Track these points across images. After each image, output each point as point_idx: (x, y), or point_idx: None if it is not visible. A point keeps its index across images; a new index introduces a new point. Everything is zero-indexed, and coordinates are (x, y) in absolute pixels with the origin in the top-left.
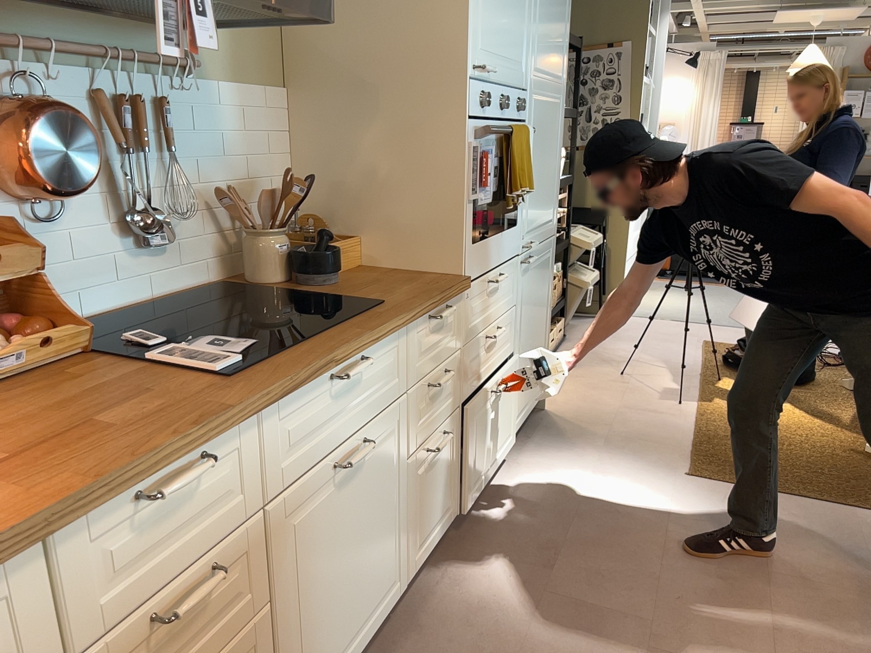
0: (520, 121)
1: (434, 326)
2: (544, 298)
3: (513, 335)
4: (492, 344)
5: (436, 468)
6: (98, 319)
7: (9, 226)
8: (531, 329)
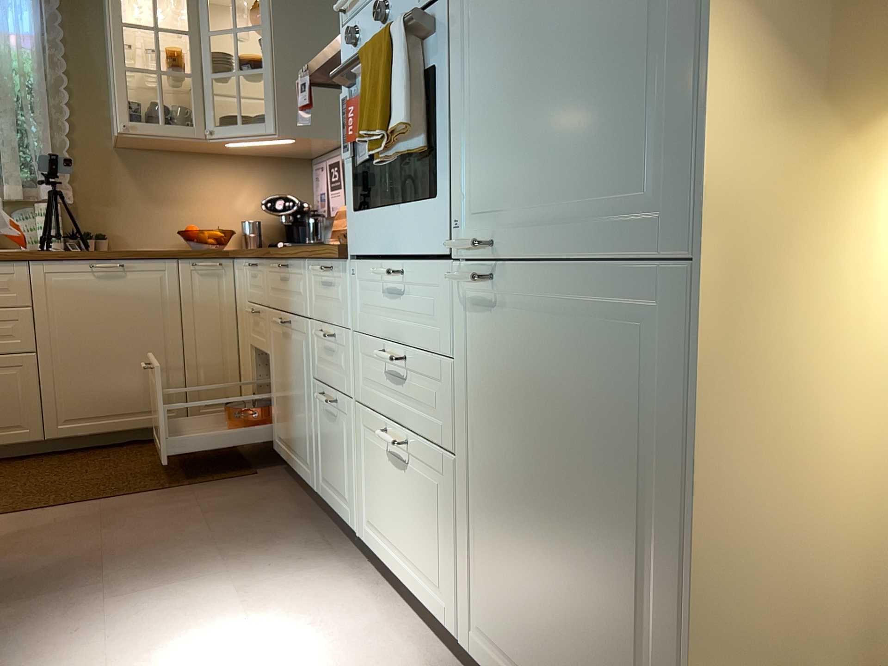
0: (433, 2)
1: (326, 281)
2: (609, 458)
3: (452, 420)
4: (400, 380)
5: (333, 429)
6: None
7: None
8: (532, 487)
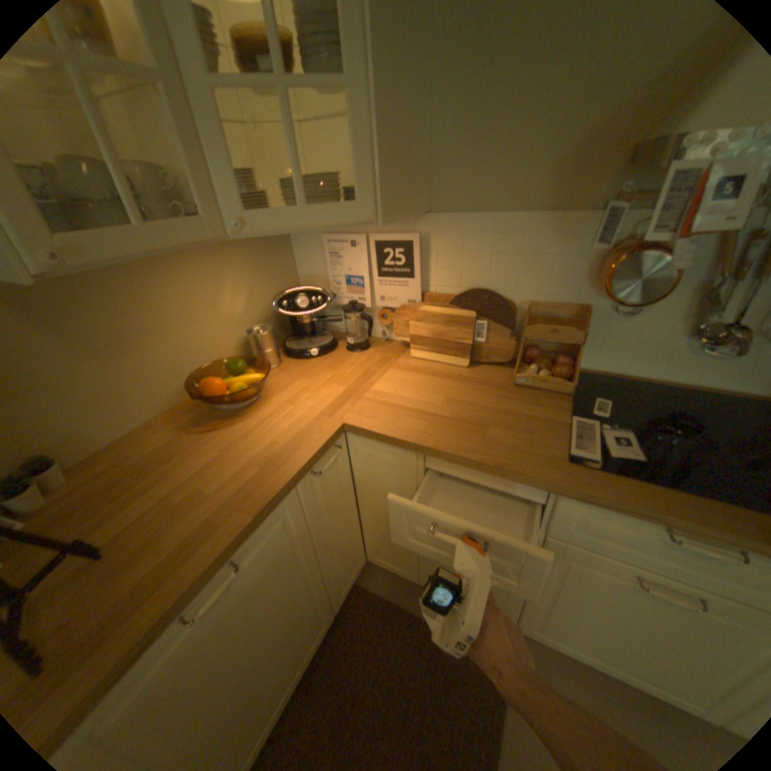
0: None
1: None
2: None
3: None
4: None
5: None
6: (636, 380)
7: (591, 313)
8: None
